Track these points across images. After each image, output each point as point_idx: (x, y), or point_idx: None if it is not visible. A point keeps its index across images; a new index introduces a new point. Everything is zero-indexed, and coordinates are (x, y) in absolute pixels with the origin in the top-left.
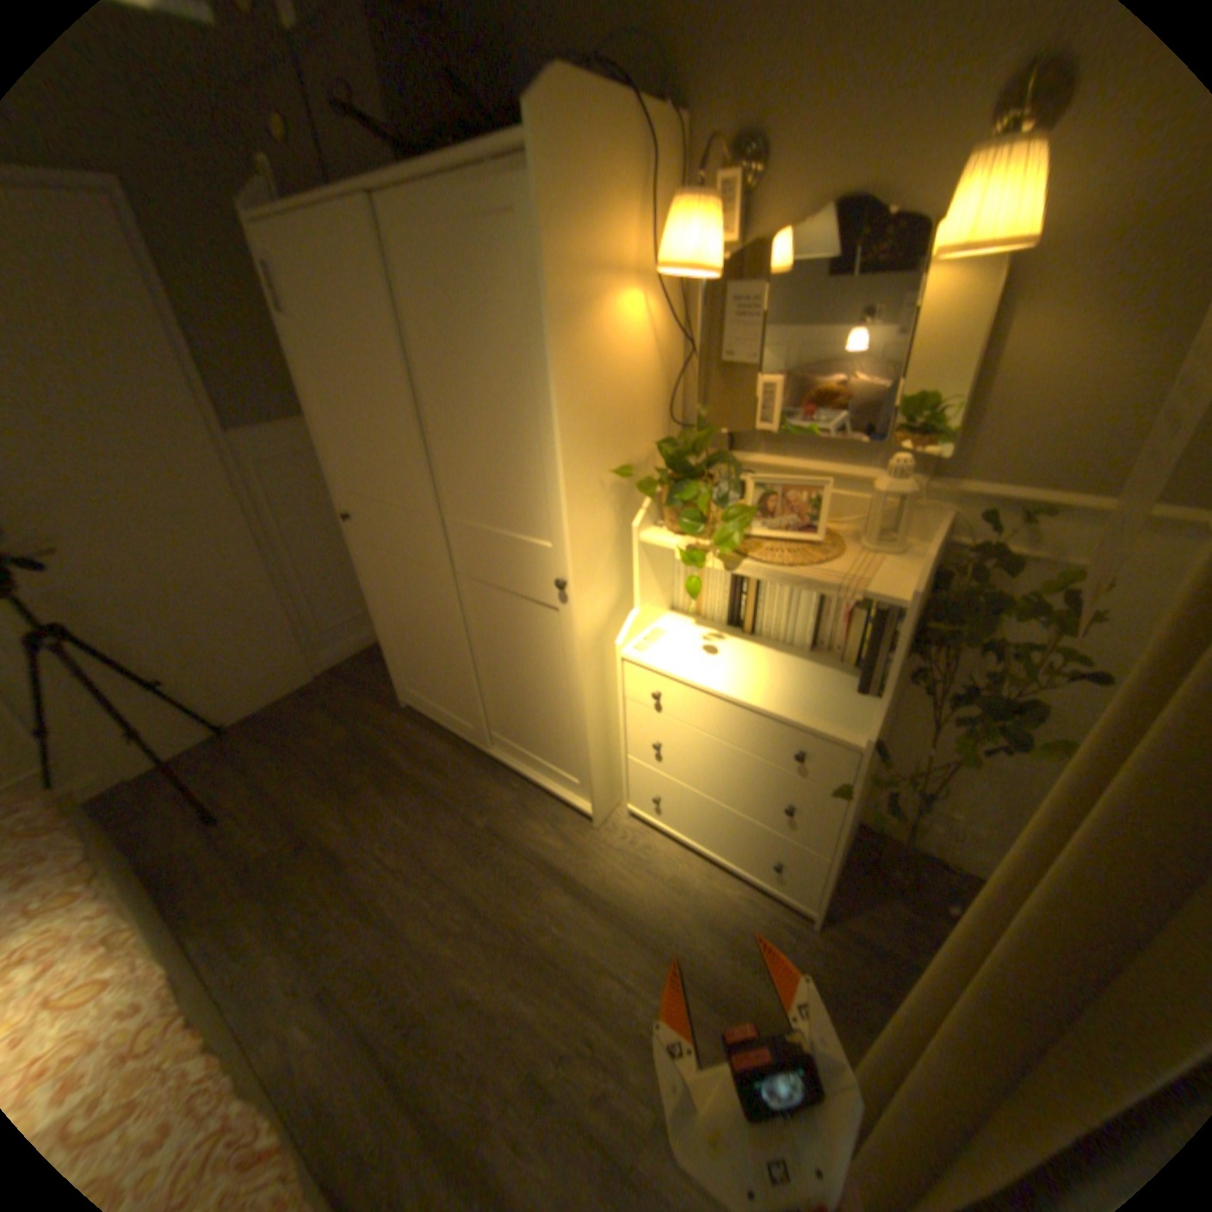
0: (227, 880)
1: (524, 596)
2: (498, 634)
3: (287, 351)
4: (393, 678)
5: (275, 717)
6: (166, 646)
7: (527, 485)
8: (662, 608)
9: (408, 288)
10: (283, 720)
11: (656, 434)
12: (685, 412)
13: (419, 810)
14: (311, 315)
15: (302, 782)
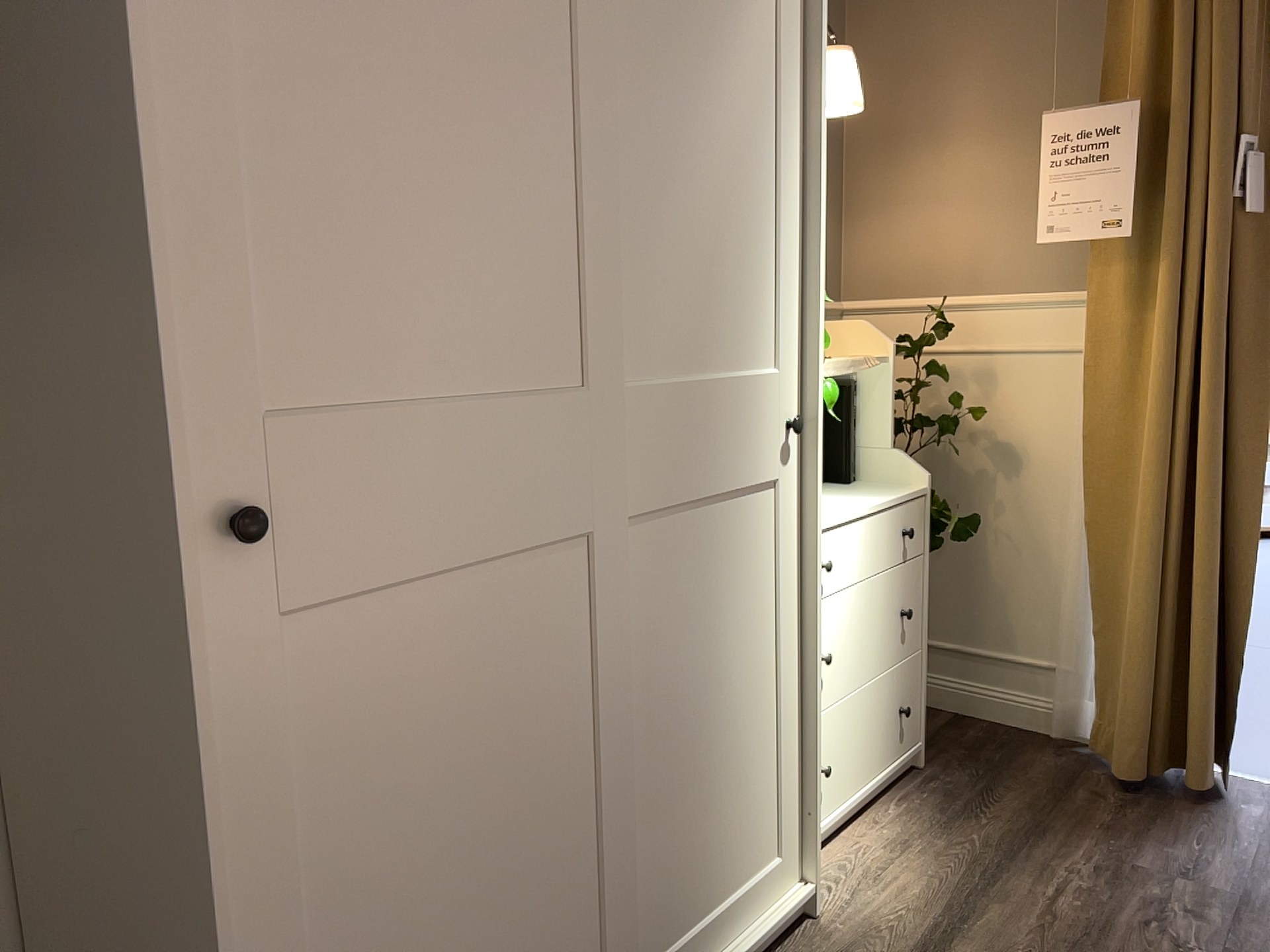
0: None
1: (732, 488)
2: (681, 614)
3: None
4: None
5: None
6: None
7: (750, 294)
8: None
9: None
10: None
11: None
12: None
13: None
14: None
15: None
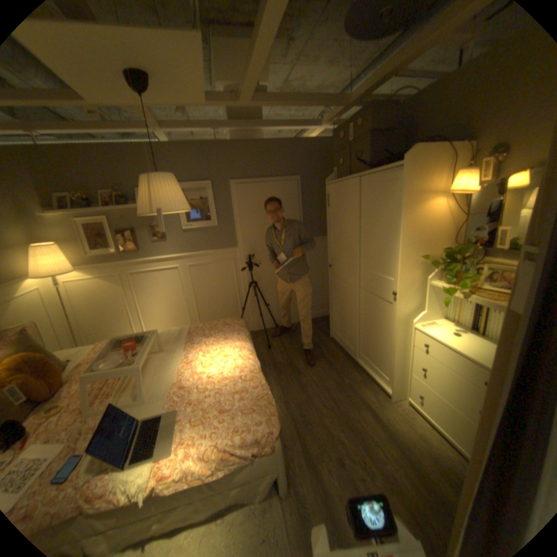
0: (270, 363)
1: (381, 297)
2: (370, 312)
3: (328, 217)
4: (330, 325)
5: (292, 327)
6: (273, 295)
7: (389, 258)
8: (440, 316)
9: (366, 200)
10: (294, 329)
11: (448, 247)
12: (466, 240)
13: (327, 369)
14: (337, 207)
15: (295, 347)
